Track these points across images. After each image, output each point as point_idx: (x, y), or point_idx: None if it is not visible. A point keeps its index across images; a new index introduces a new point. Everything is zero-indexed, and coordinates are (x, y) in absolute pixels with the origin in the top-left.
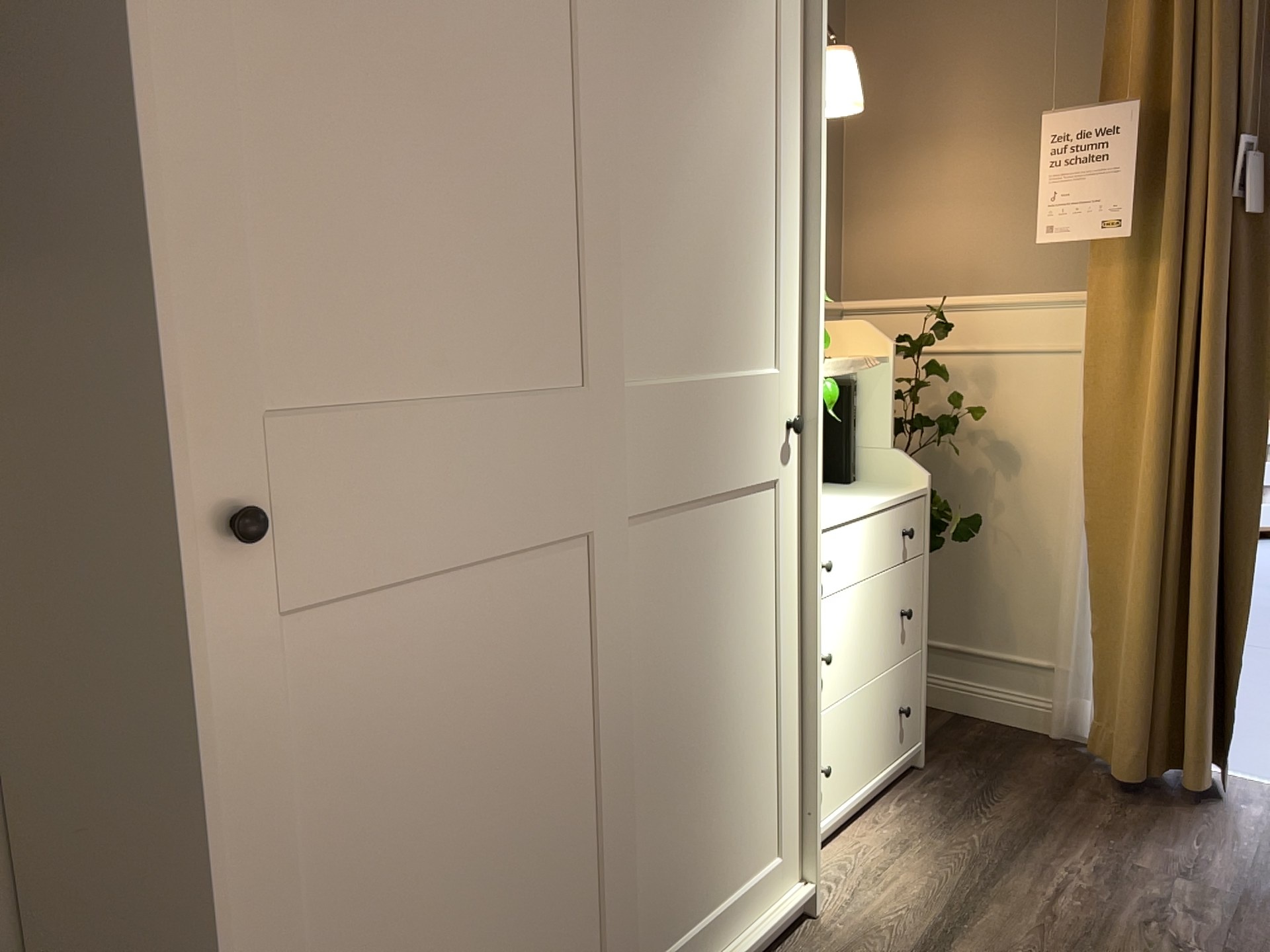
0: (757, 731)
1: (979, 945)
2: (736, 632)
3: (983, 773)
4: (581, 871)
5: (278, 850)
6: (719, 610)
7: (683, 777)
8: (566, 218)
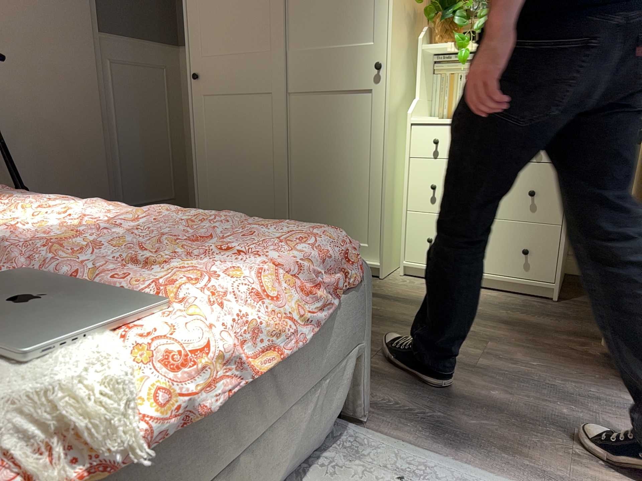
0: (356, 187)
1: (380, 303)
2: (344, 145)
3: (573, 317)
4: (268, 186)
5: (203, 140)
6: (334, 134)
7: (315, 184)
8: (265, 5)
